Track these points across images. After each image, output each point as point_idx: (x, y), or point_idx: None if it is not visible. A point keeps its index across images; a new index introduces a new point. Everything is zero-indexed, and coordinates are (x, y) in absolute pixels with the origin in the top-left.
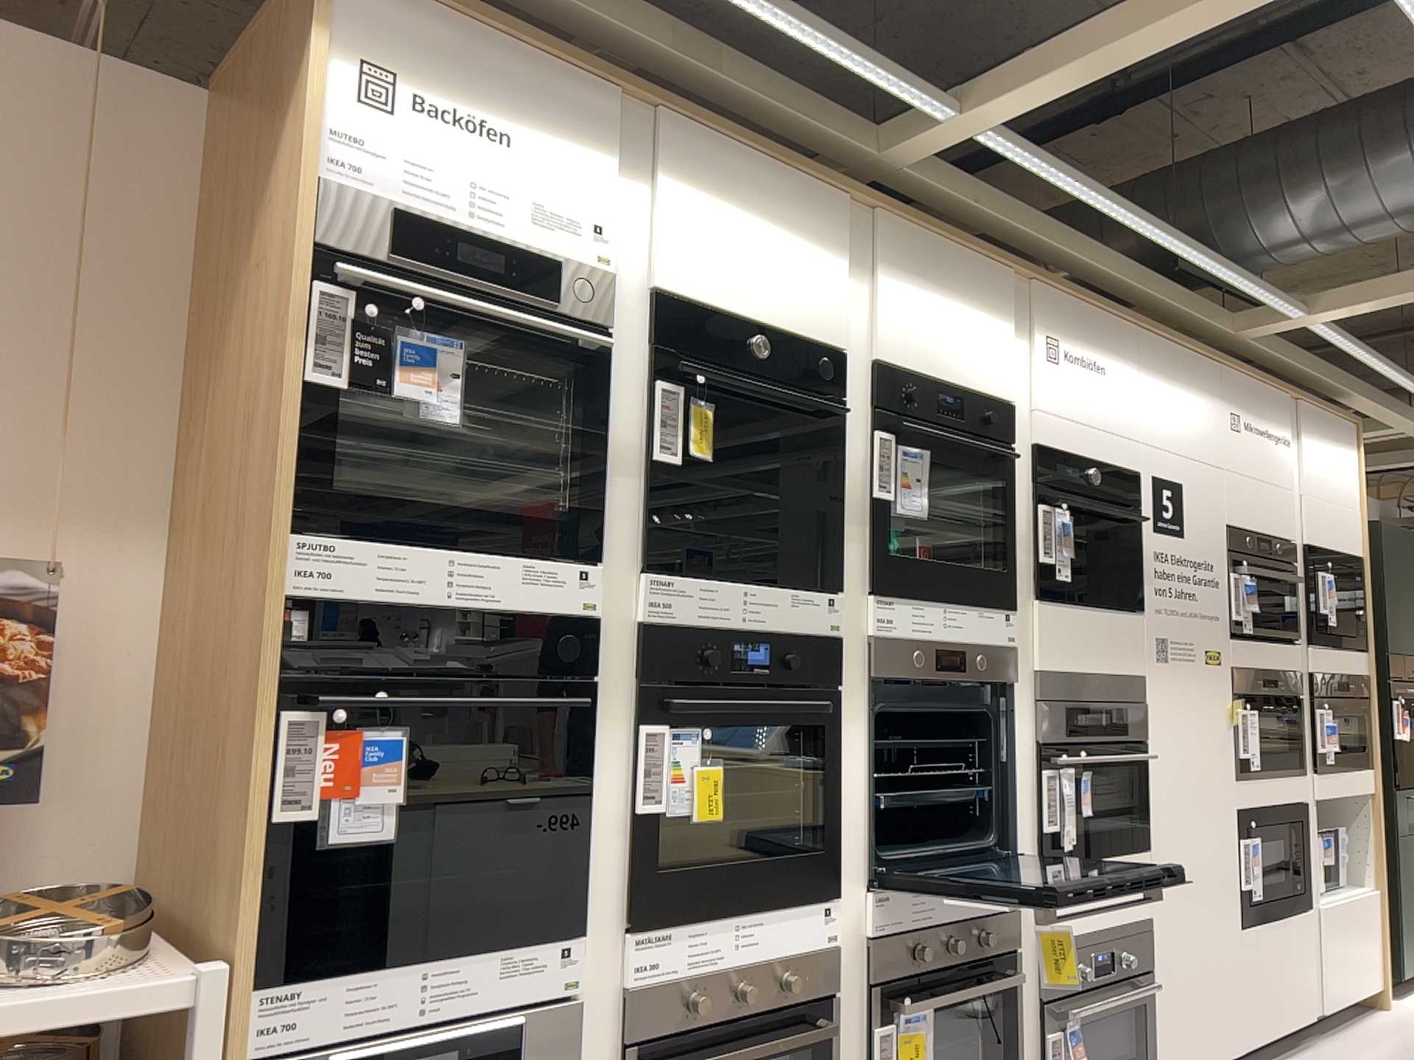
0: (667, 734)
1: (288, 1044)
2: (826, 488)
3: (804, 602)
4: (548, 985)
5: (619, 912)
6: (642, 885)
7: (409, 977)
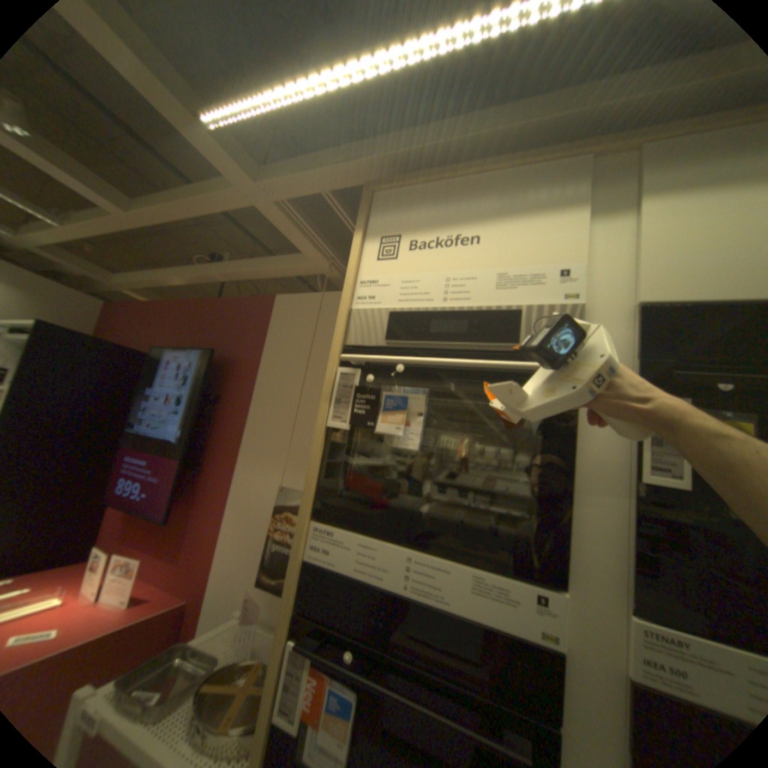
0: None
1: None
2: None
3: None
4: None
5: None
6: None
7: None
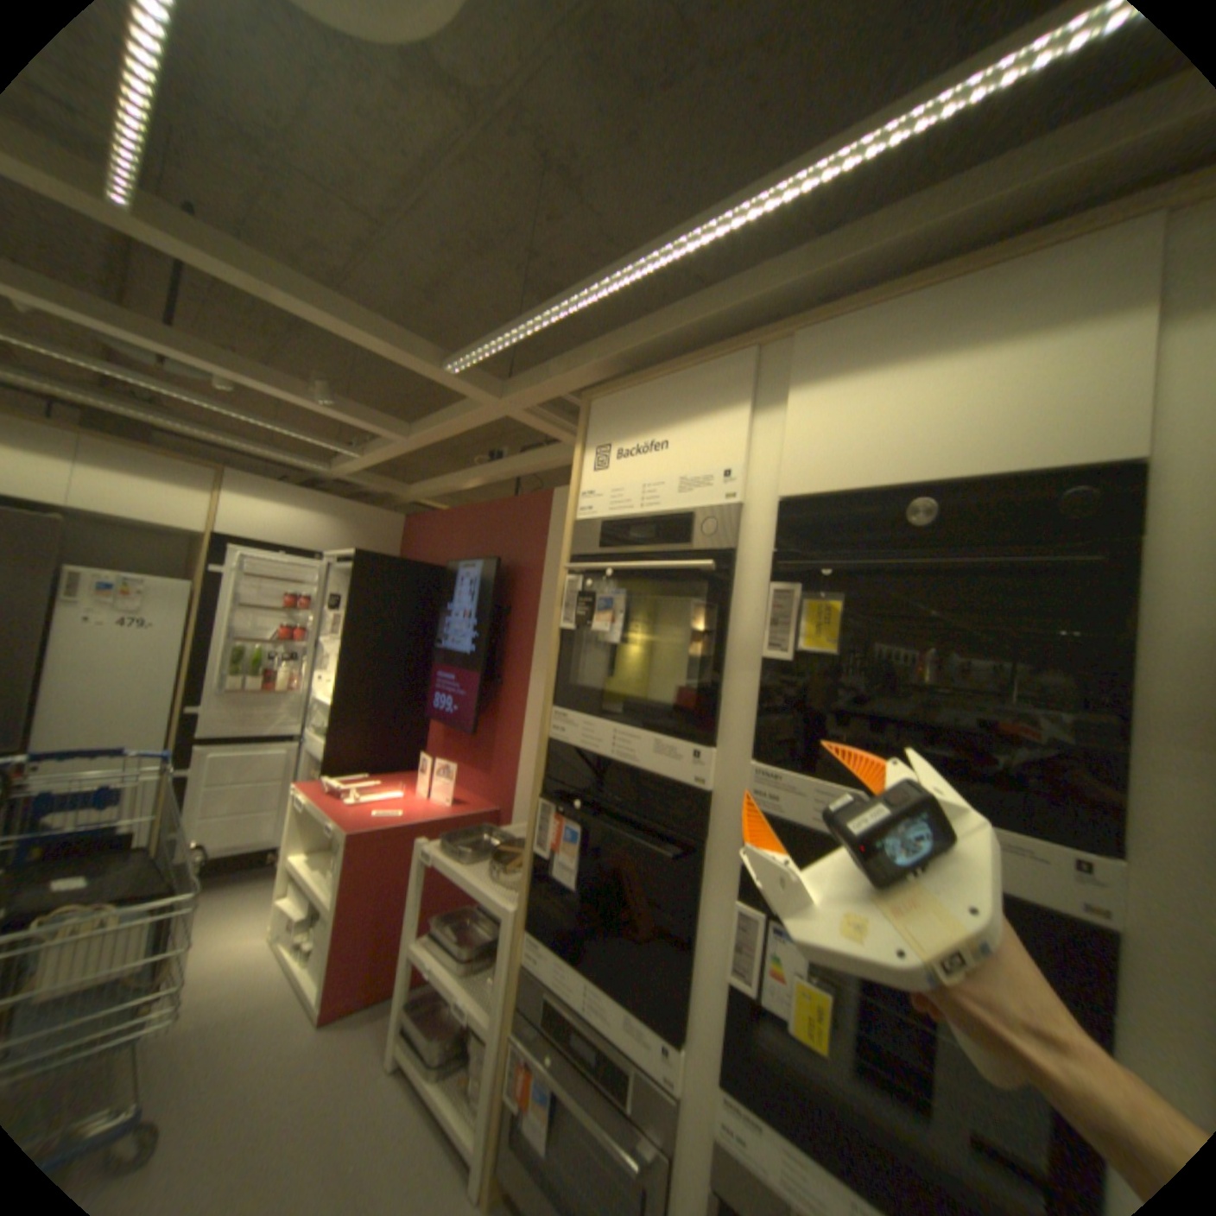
0: (765, 931)
1: (537, 979)
2: (1068, 680)
3: (1019, 854)
4: (655, 1079)
5: (716, 1073)
6: (733, 1066)
7: (571, 987)
